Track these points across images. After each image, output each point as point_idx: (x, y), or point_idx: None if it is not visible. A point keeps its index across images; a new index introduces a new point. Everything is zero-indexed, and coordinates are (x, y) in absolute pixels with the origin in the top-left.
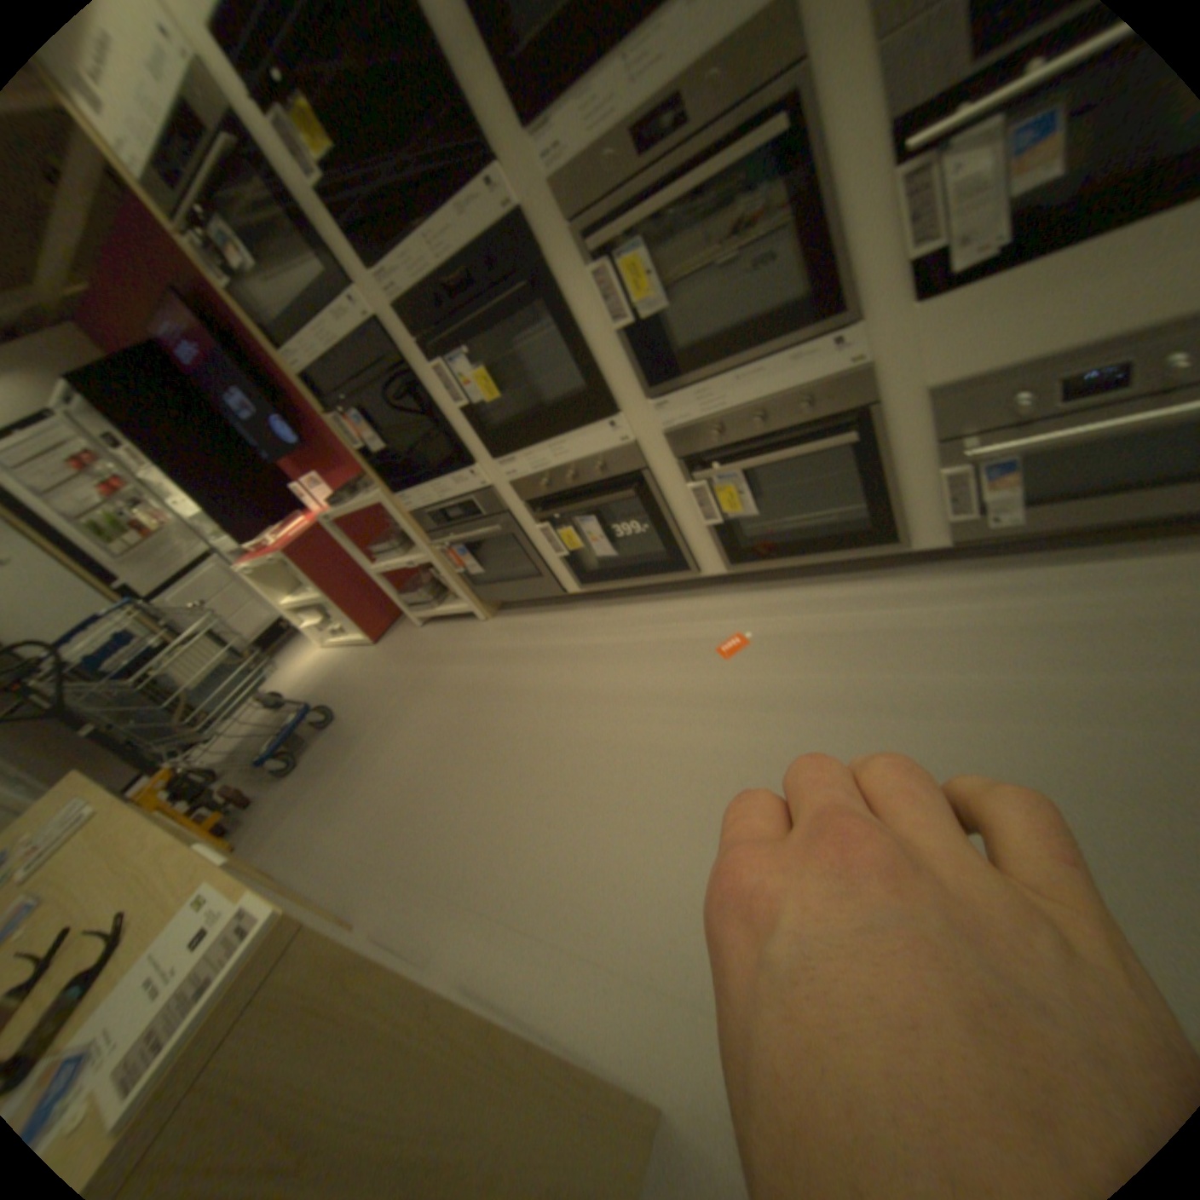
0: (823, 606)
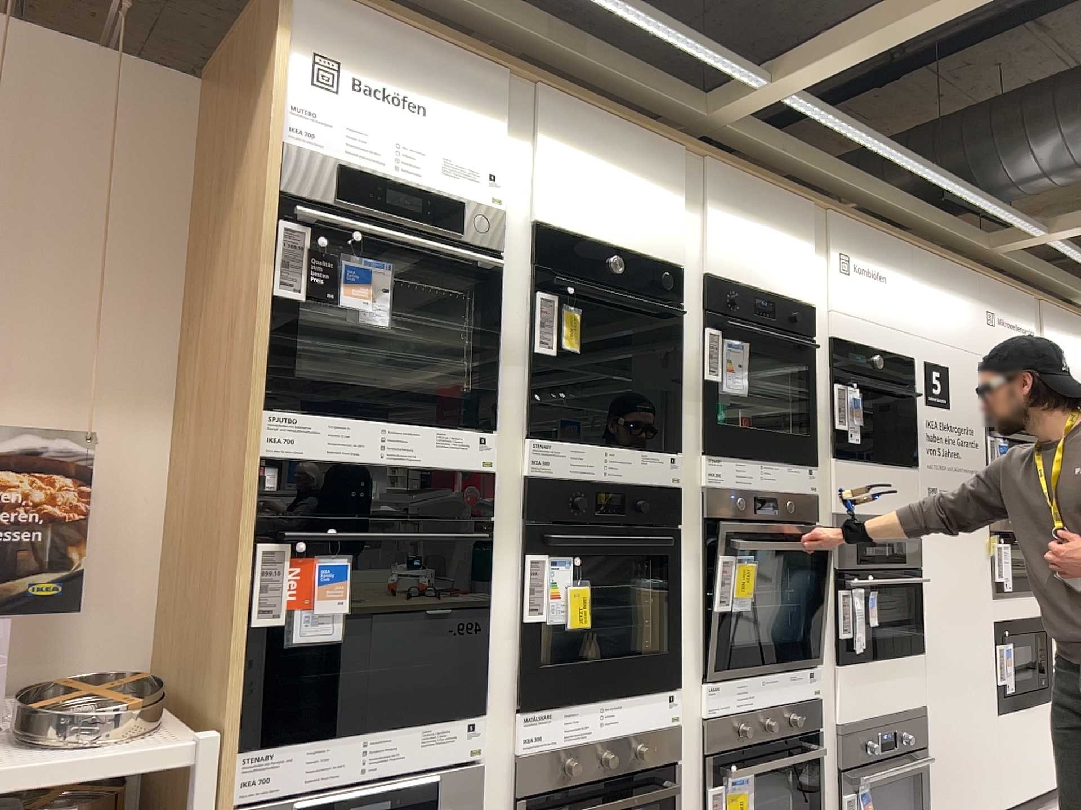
0: None
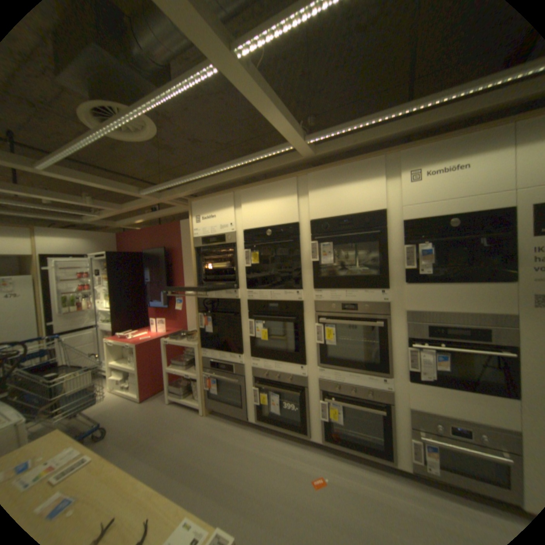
0: (360, 483)
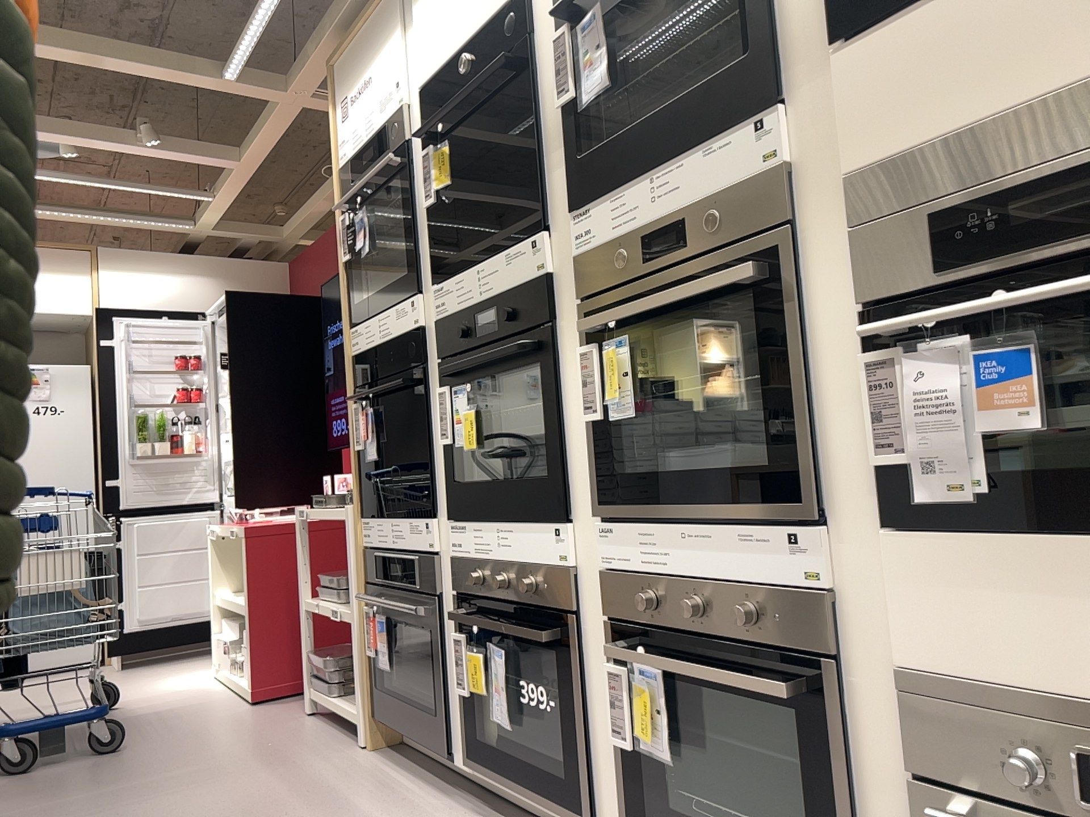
0: None
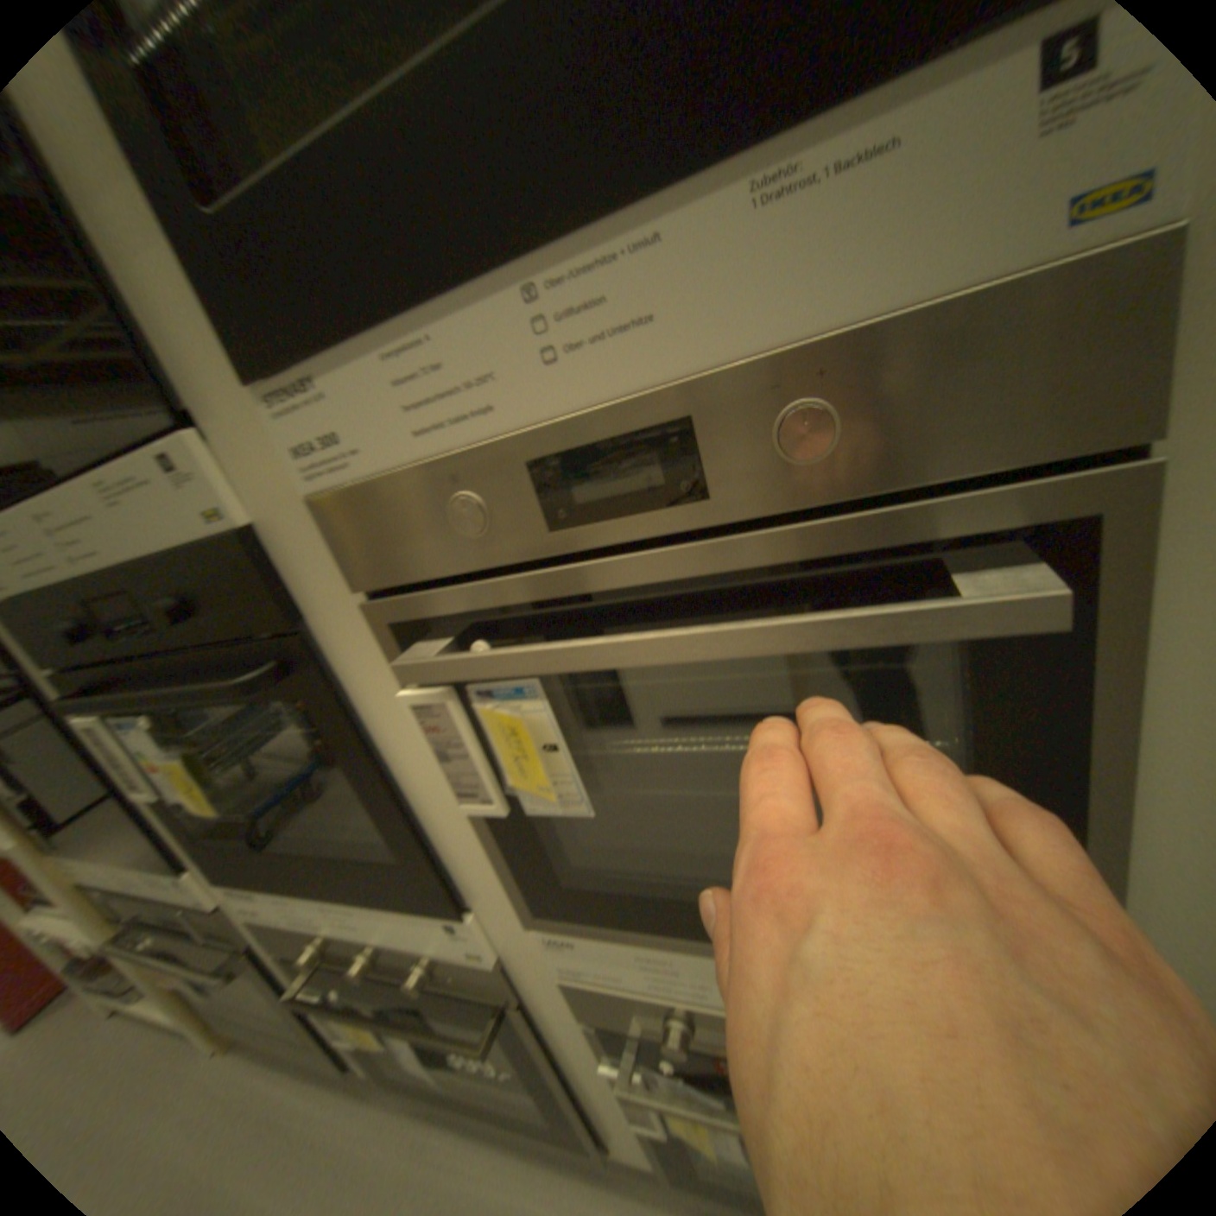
0: None
